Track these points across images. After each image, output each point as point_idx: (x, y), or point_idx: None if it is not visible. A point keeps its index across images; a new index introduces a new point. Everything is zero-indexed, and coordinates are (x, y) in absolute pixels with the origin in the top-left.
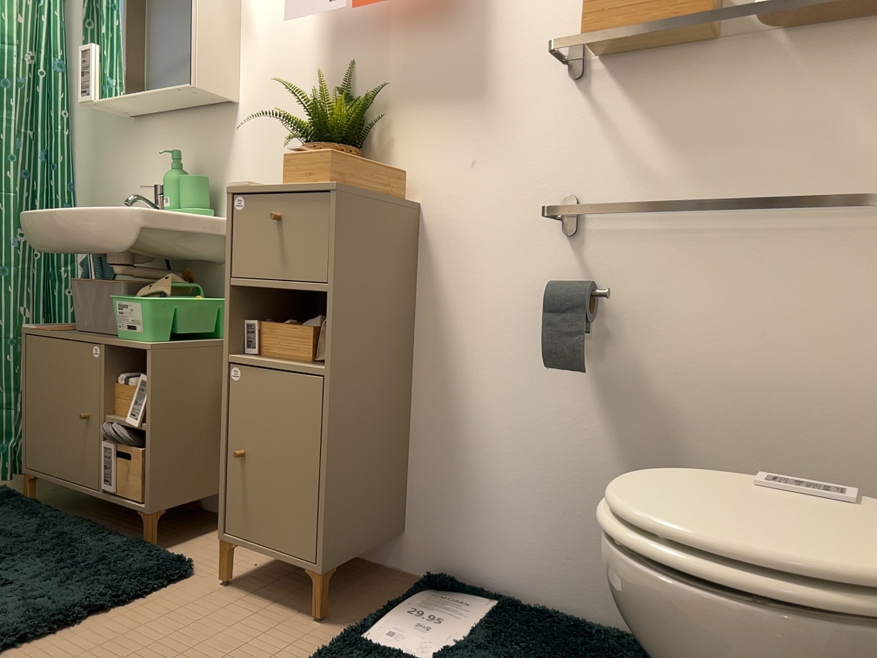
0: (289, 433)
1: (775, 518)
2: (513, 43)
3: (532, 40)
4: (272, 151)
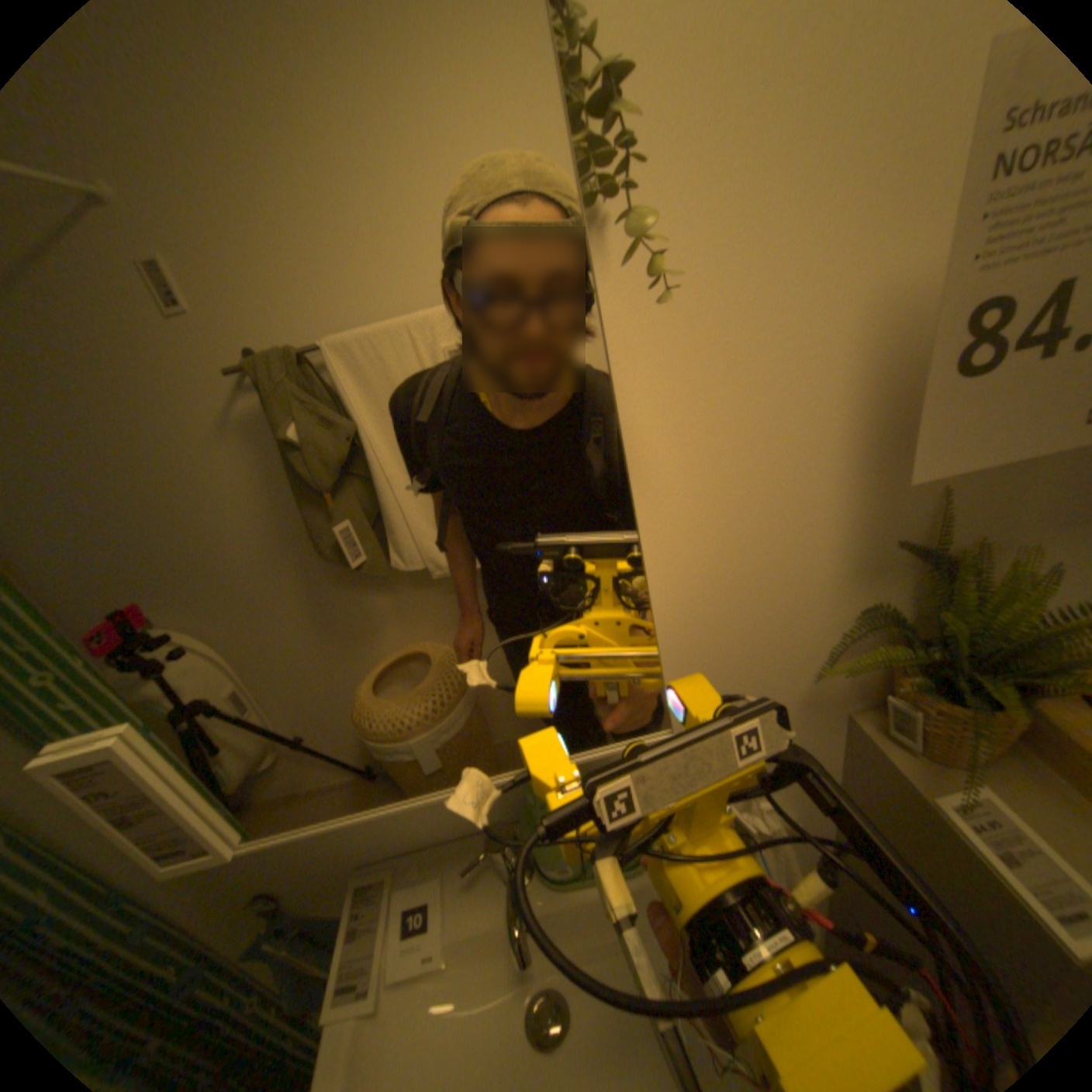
0: None
1: None
2: None
3: None
4: (737, 679)
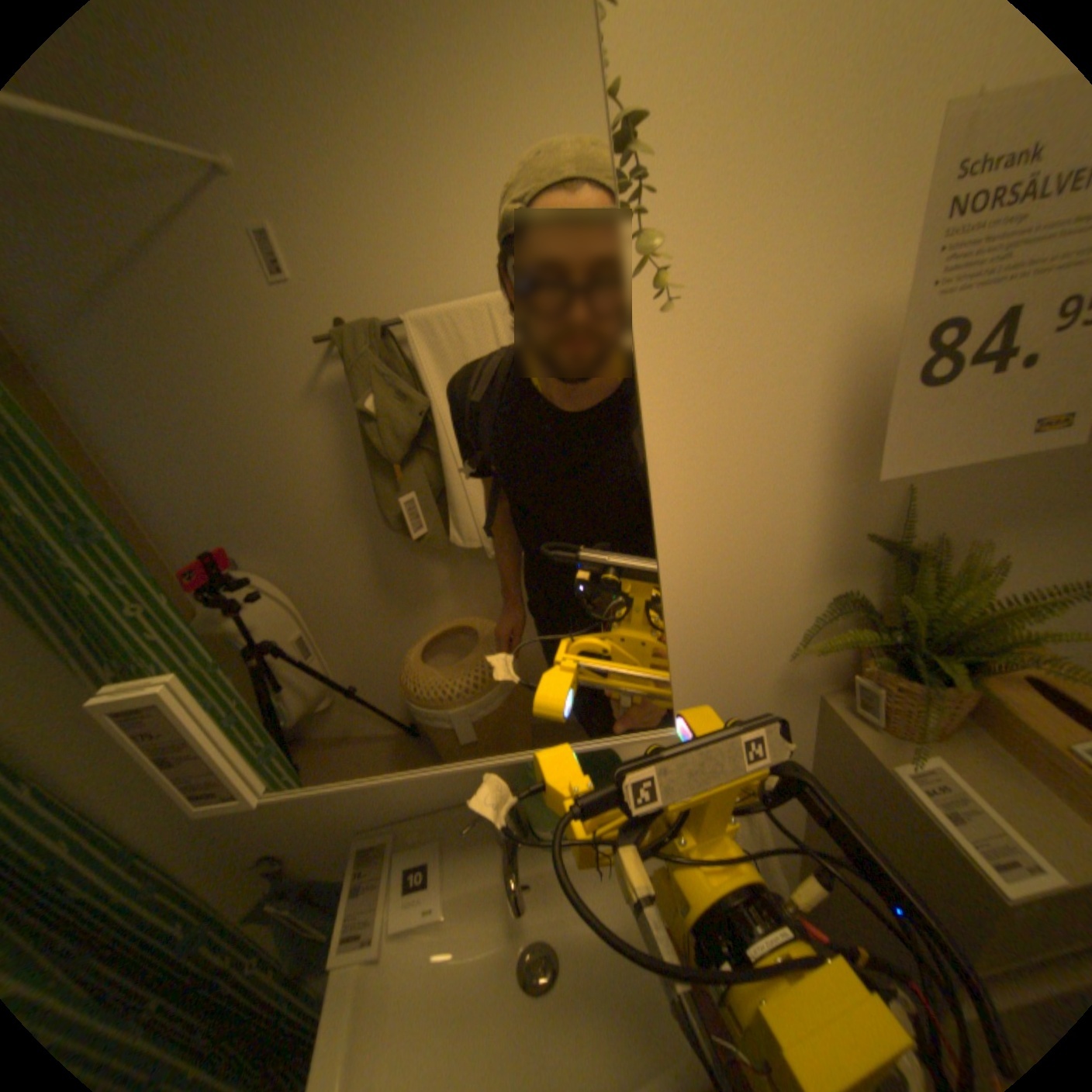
0: None
1: None
2: None
3: None
4: (720, 658)
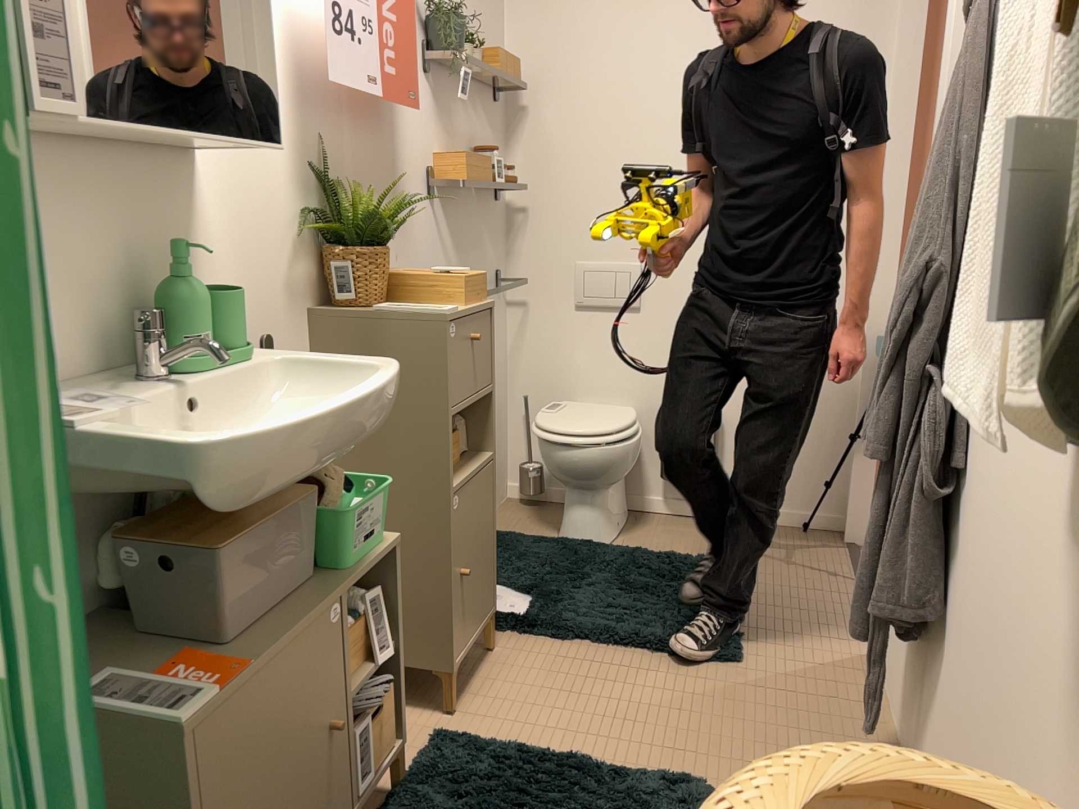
0: (482, 526)
1: (606, 415)
2: (408, 157)
3: (416, 158)
4: (260, 236)
